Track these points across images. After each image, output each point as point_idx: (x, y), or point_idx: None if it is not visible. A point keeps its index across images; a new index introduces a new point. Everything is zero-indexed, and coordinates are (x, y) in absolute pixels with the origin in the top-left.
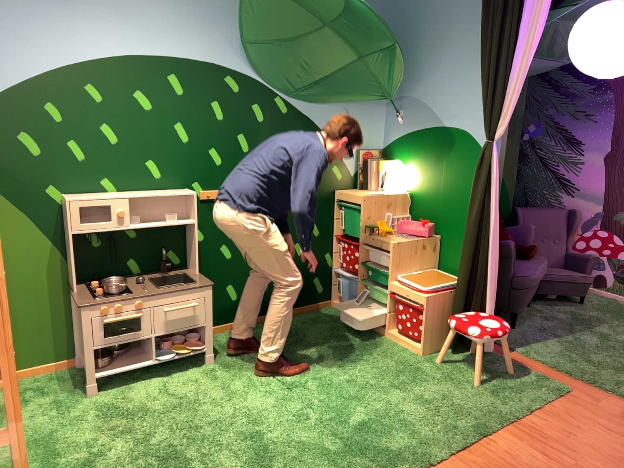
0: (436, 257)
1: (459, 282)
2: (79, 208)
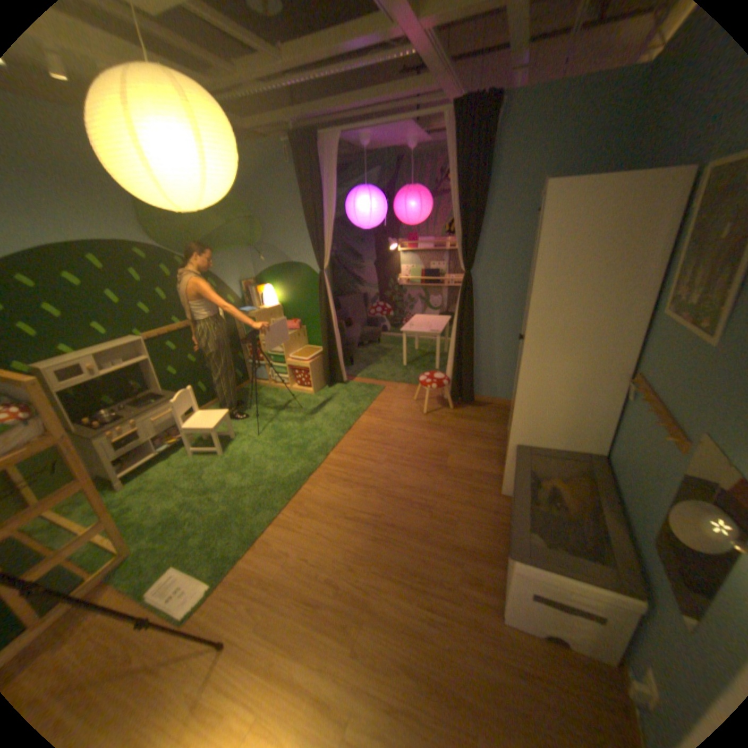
0: (306, 340)
1: (324, 351)
2: (54, 374)
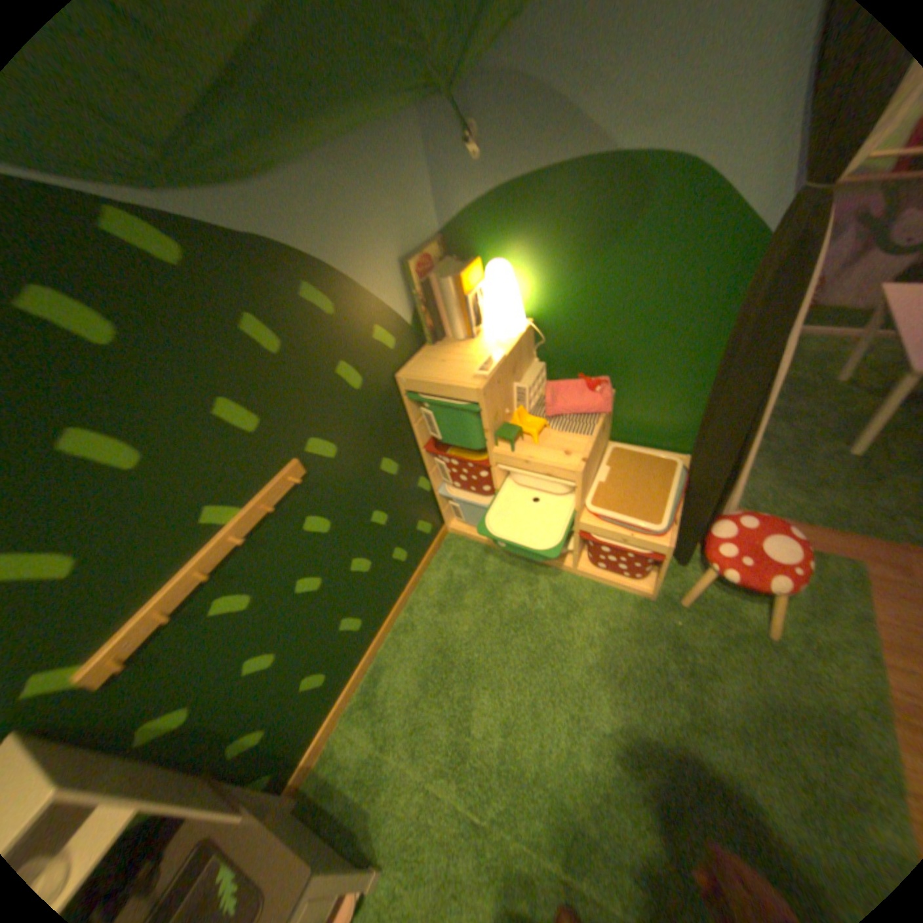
0: (610, 424)
1: (701, 486)
2: None
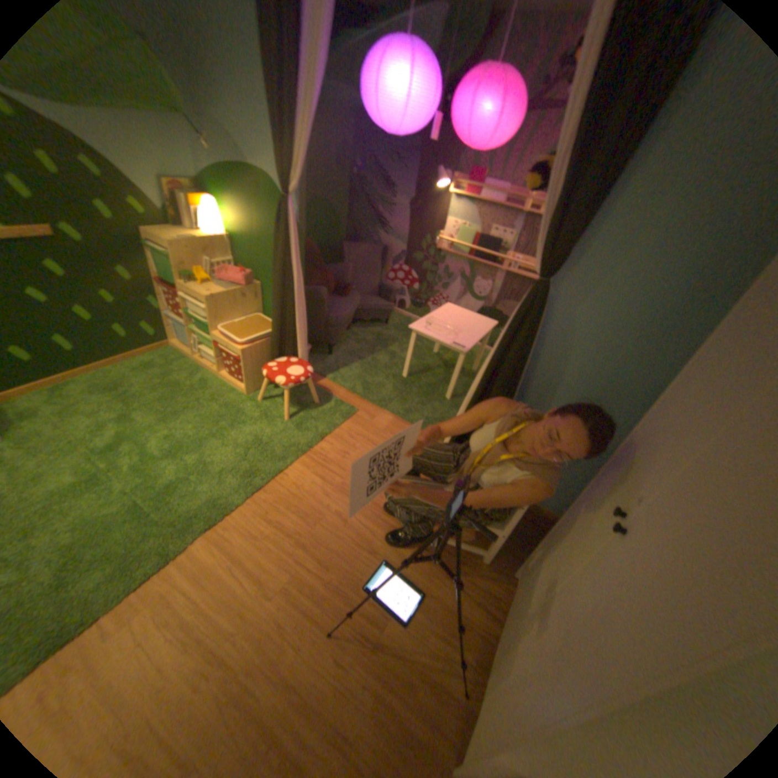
0: (259, 304)
1: (273, 334)
2: None
